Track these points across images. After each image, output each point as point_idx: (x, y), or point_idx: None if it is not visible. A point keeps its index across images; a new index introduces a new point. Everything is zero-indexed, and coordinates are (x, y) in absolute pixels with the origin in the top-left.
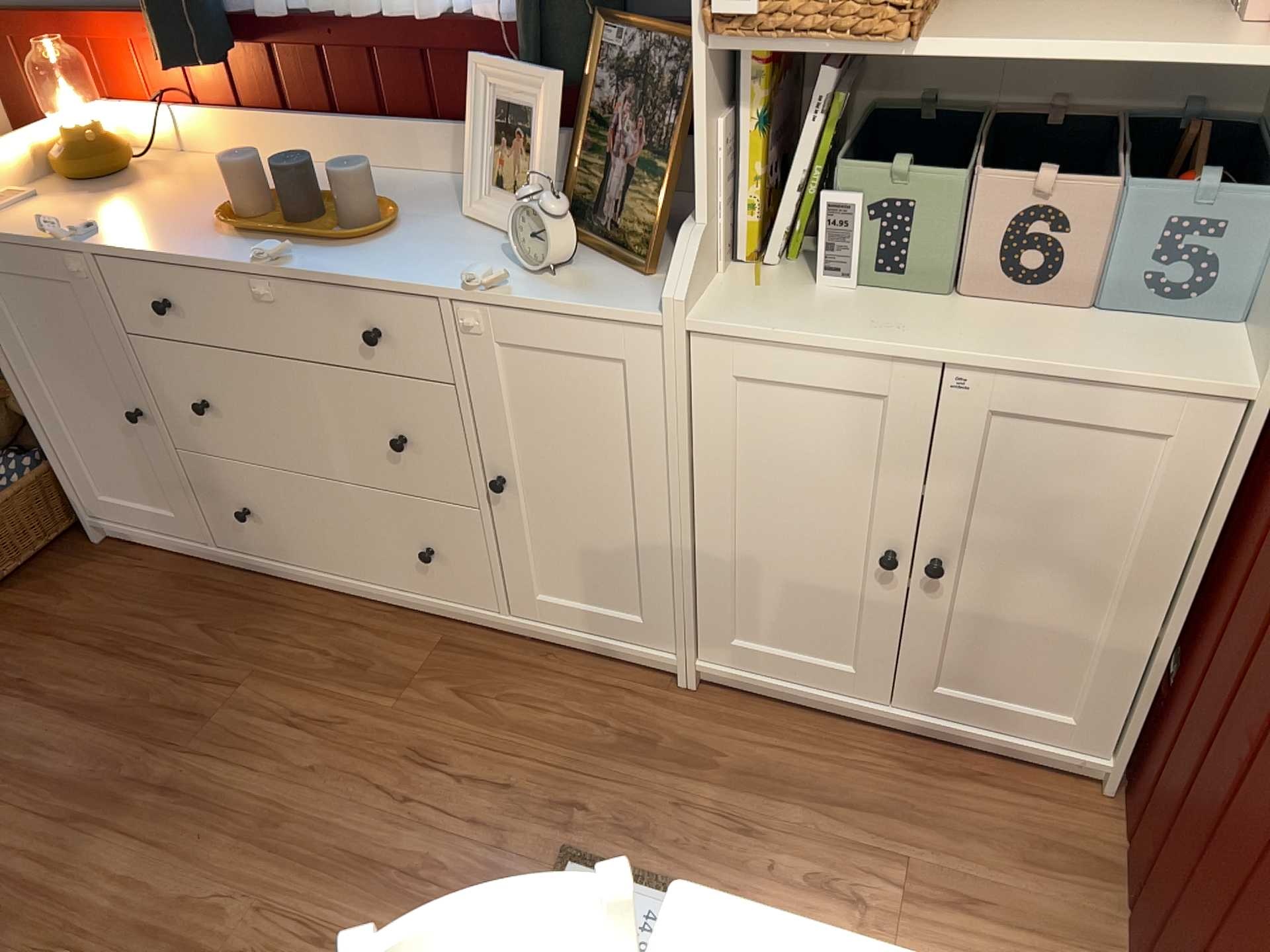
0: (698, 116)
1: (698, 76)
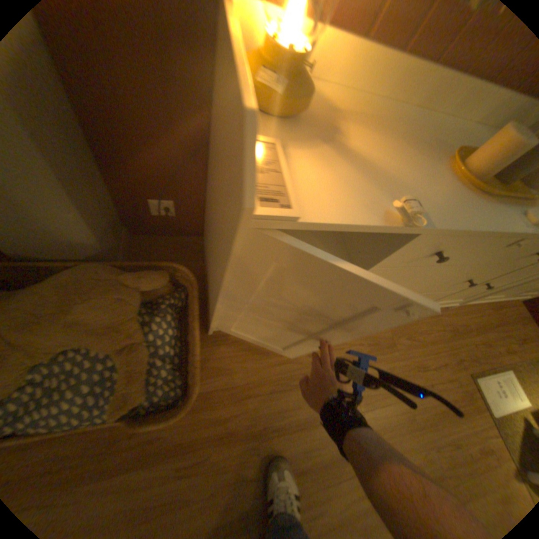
0: None
1: None
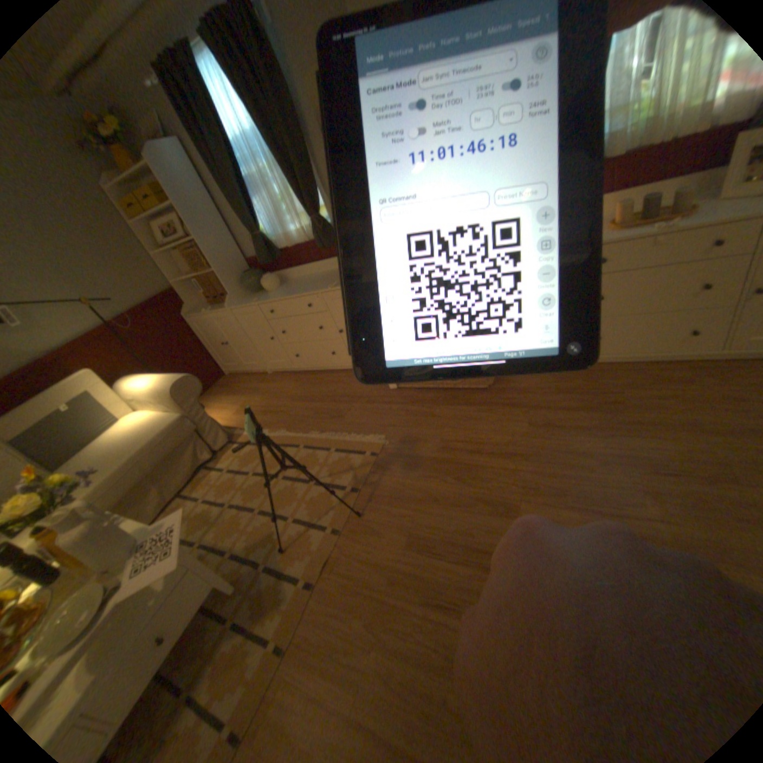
0: None
1: None
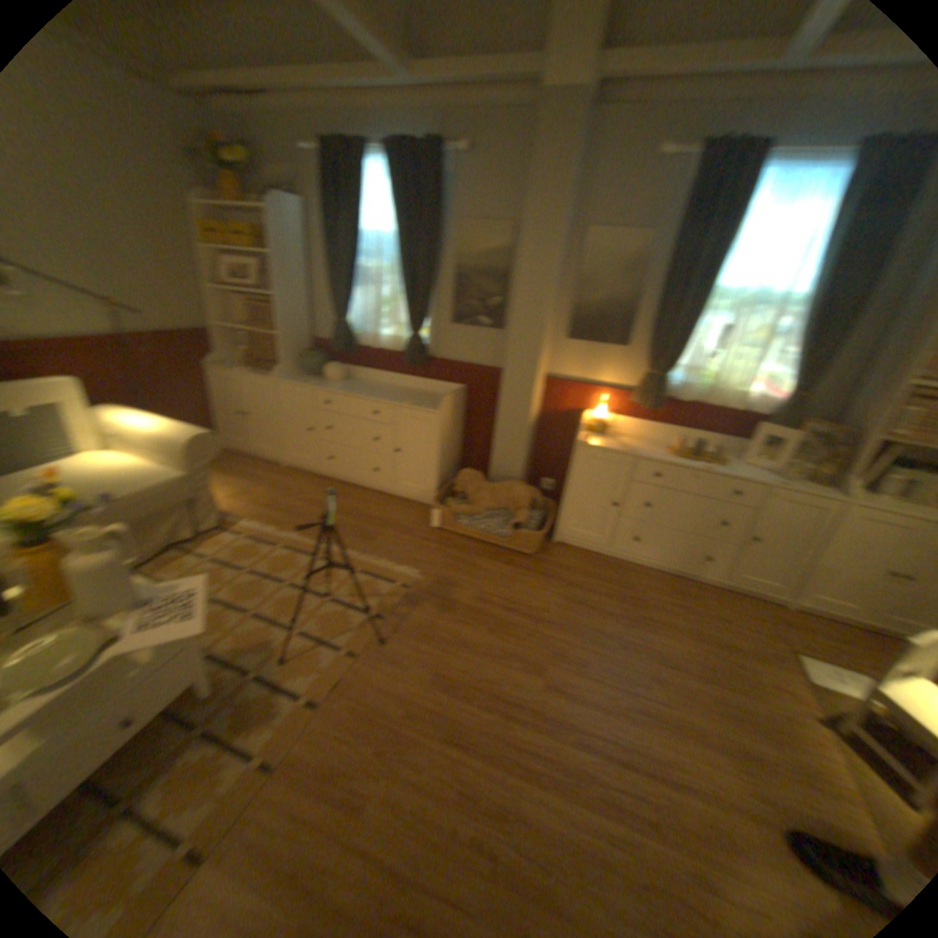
0: (867, 450)
1: (872, 441)
